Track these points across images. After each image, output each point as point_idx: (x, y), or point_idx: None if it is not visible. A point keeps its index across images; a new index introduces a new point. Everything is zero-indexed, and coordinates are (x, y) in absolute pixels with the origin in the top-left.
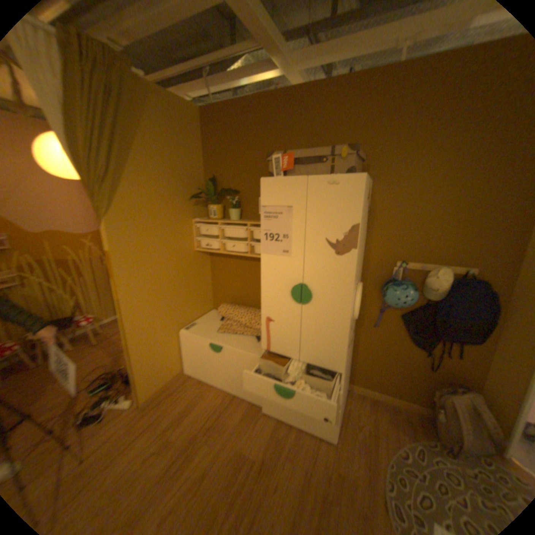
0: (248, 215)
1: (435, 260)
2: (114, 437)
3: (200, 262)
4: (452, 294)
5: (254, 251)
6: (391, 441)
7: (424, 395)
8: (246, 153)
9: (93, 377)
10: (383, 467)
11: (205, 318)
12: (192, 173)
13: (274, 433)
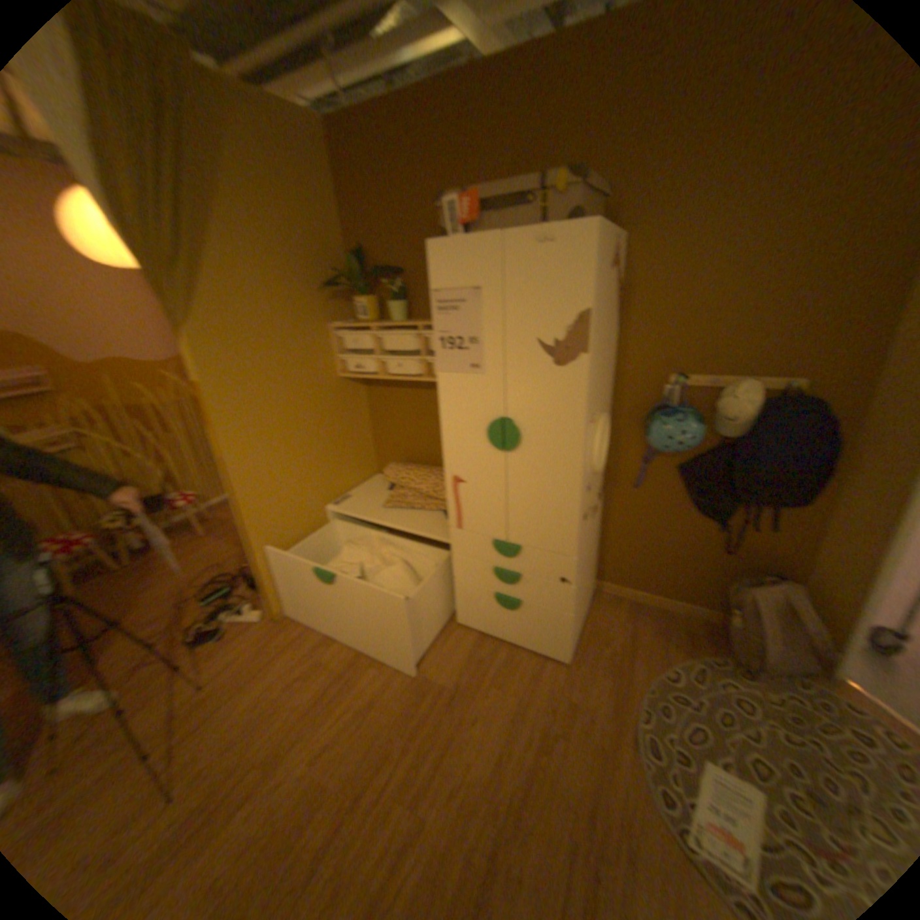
0: (419, 311)
1: (734, 368)
2: (241, 658)
3: (348, 395)
4: (759, 424)
5: (433, 372)
6: (656, 658)
7: (714, 591)
8: (409, 197)
9: (204, 579)
10: (638, 692)
11: (364, 486)
12: (321, 241)
13: (475, 649)
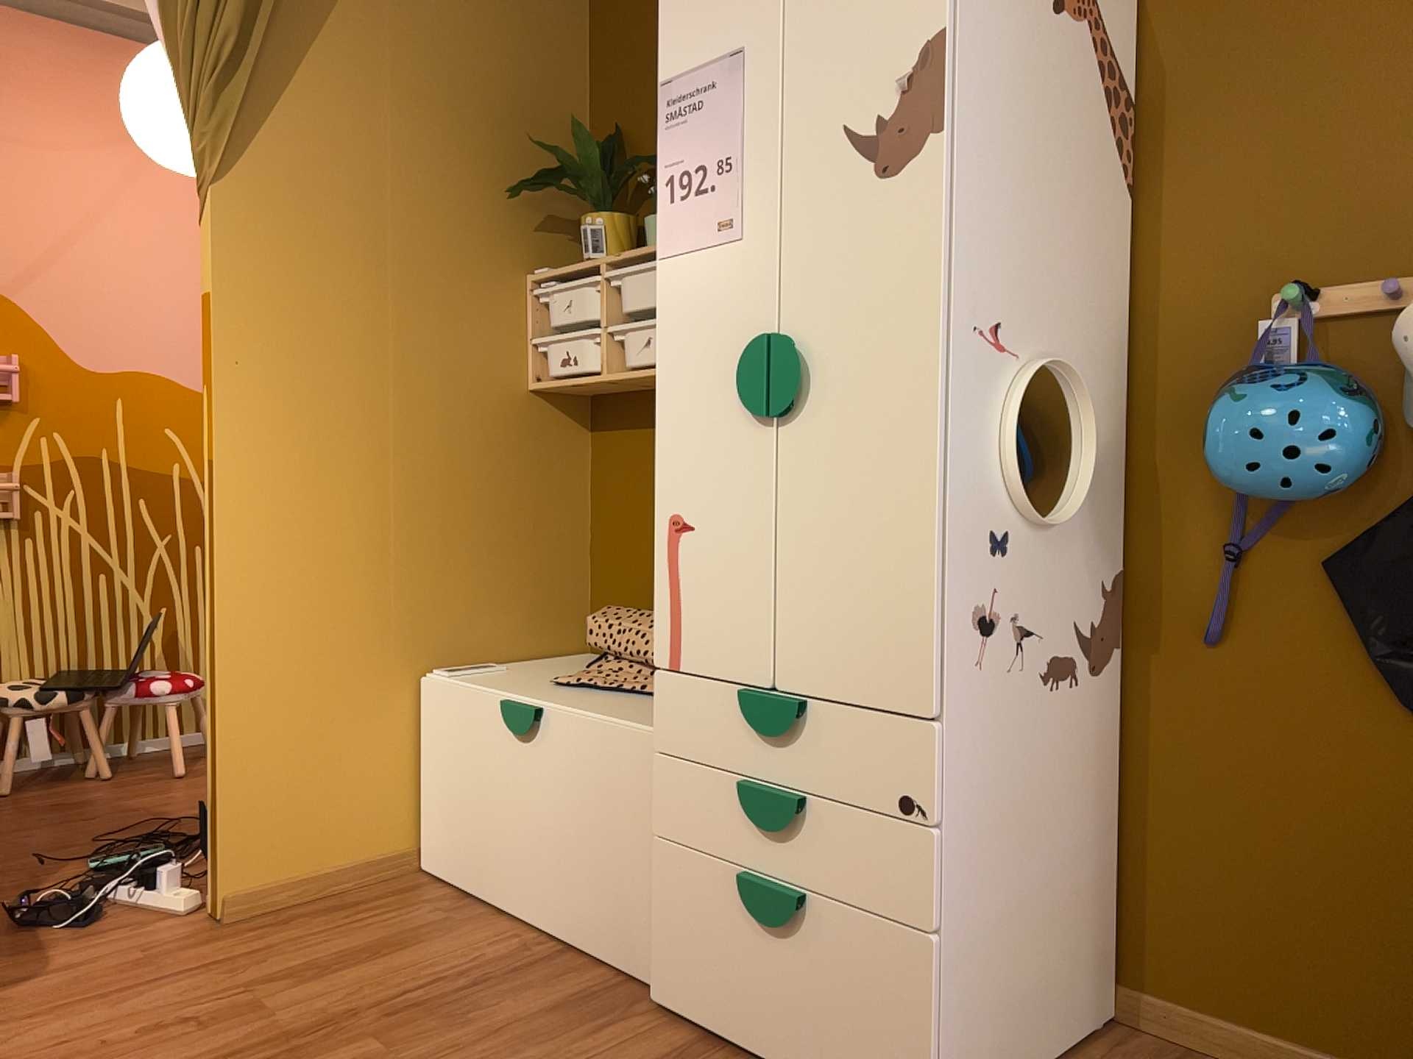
0: None
1: None
2: (103, 961)
3: (547, 438)
4: None
5: None
6: None
7: None
8: None
9: (134, 834)
10: None
11: (540, 662)
12: (548, 121)
13: None
